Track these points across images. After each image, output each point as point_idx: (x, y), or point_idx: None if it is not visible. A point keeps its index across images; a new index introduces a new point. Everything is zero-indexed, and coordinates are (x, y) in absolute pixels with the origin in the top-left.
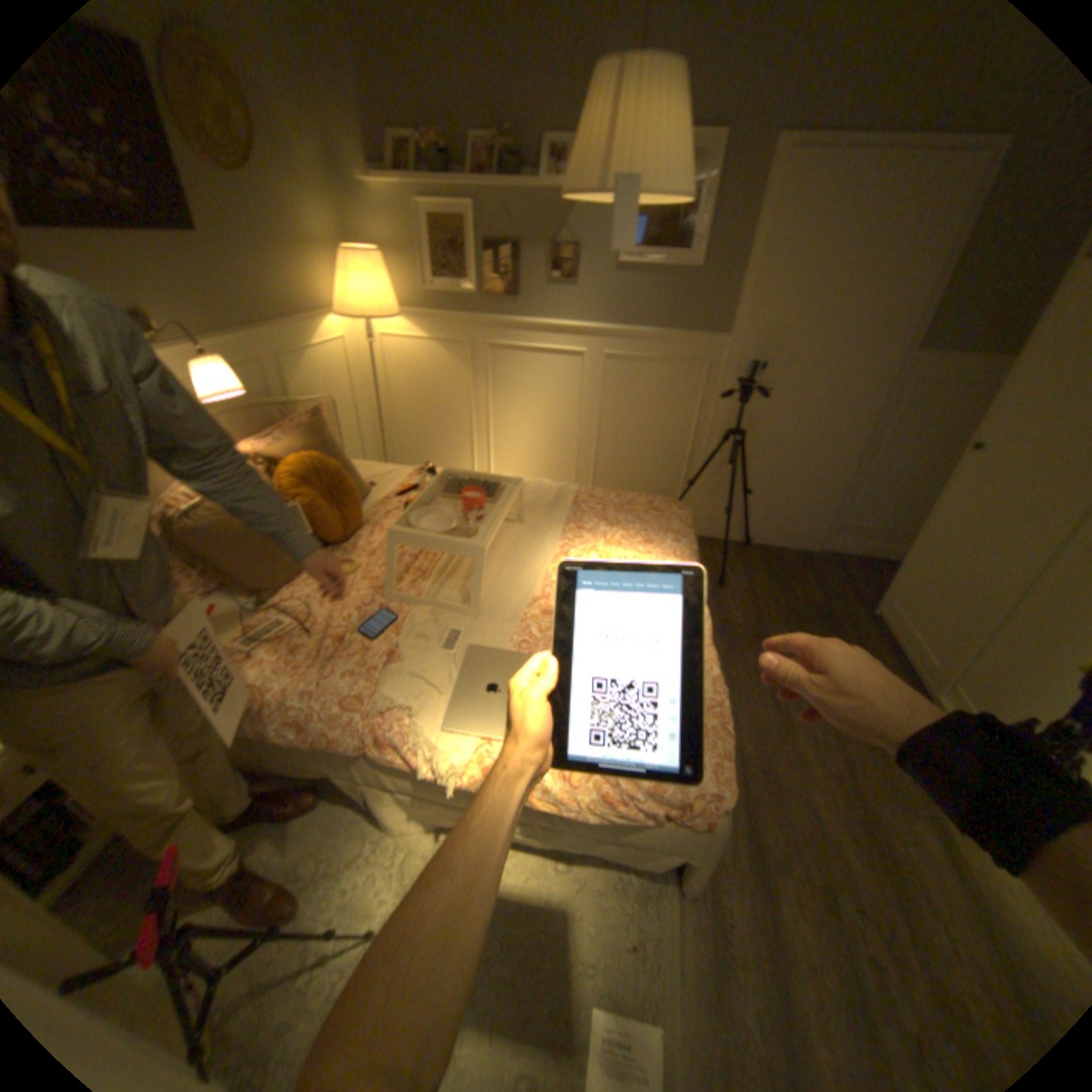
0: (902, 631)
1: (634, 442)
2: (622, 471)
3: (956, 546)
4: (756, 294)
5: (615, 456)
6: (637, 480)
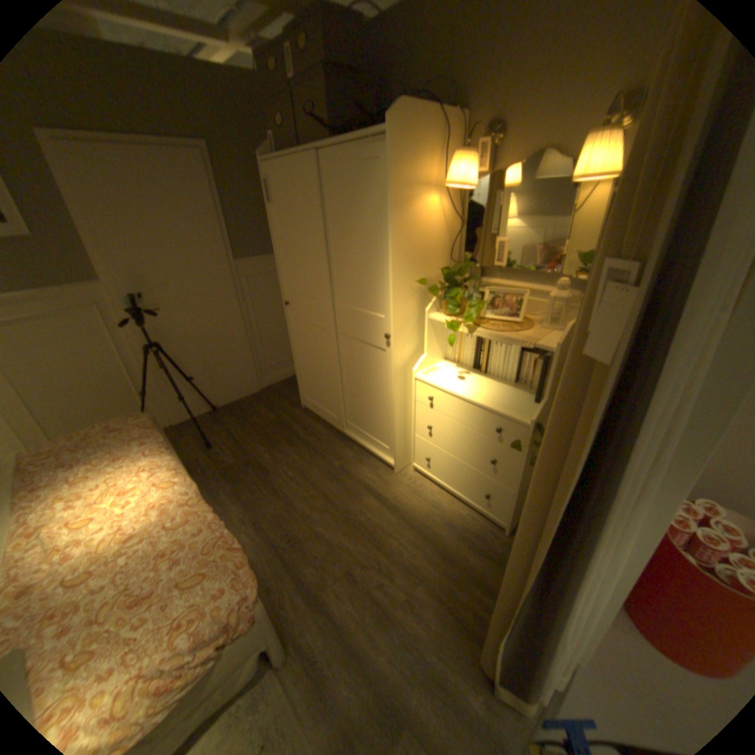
0: (315, 410)
1: (68, 386)
2: (72, 413)
3: (308, 357)
4: (100, 248)
5: (56, 404)
6: (94, 412)
